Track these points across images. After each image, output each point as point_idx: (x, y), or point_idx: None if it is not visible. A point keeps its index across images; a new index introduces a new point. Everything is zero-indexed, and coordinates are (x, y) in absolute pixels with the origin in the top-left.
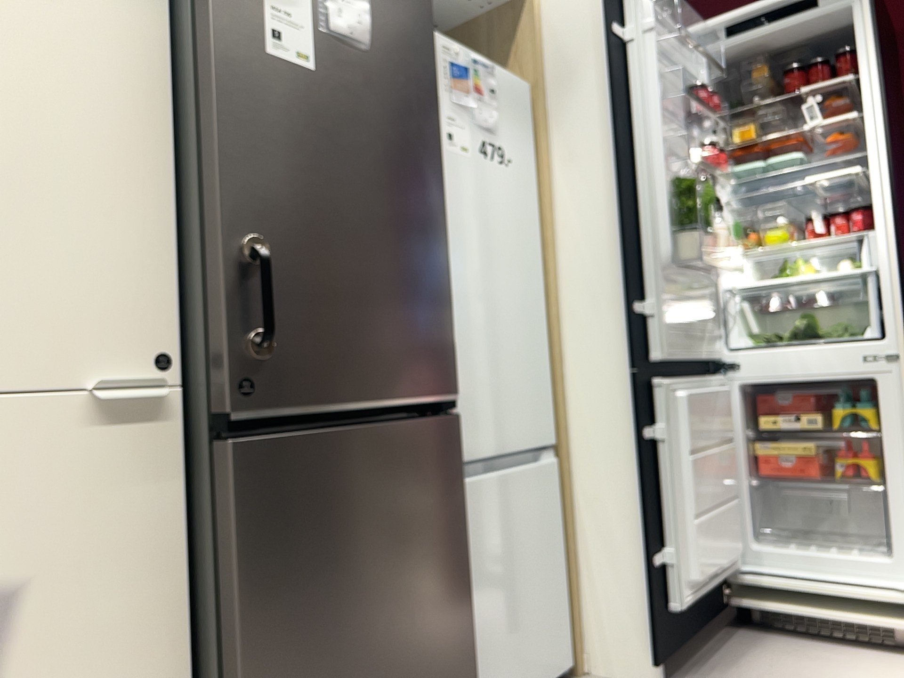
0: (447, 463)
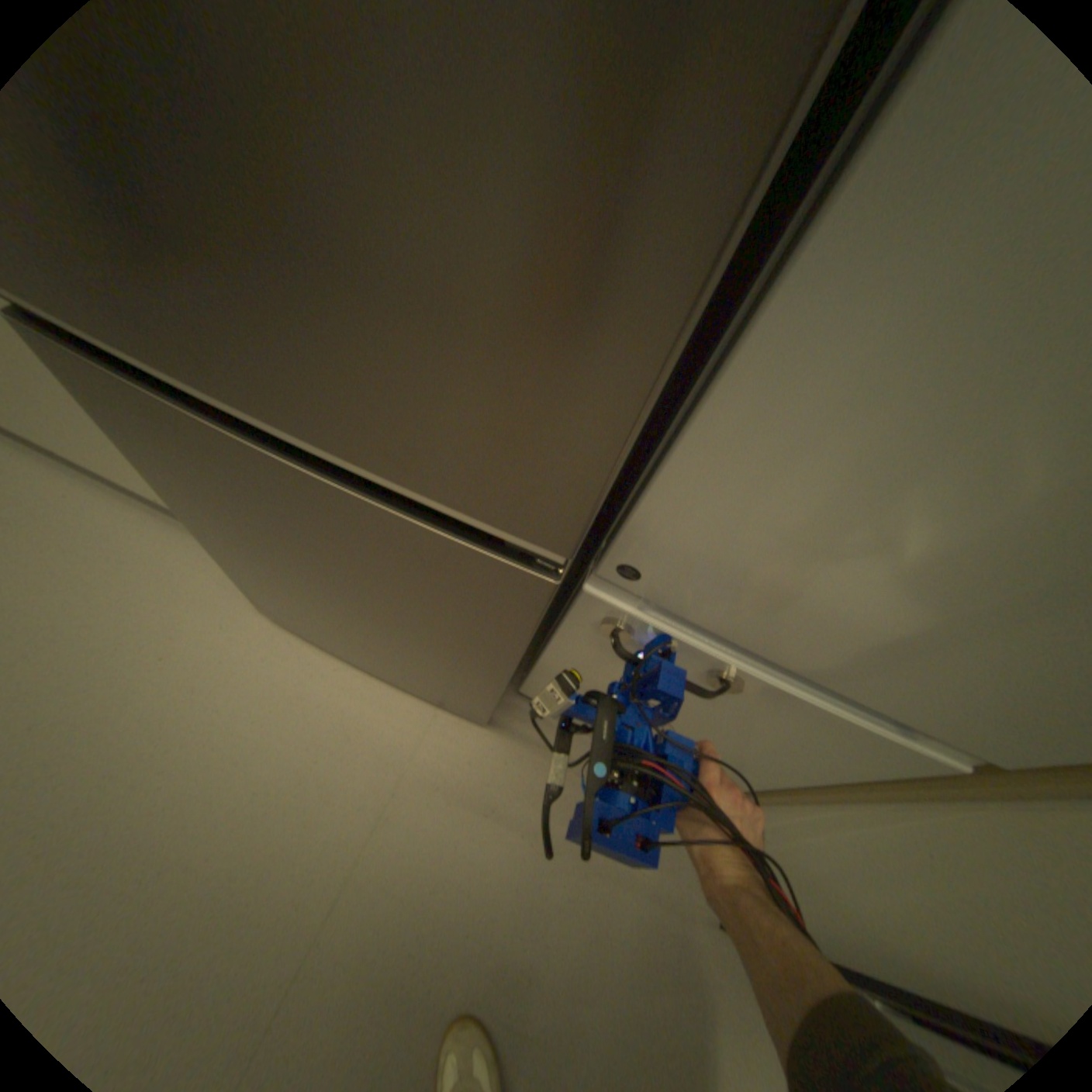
0: (485, 595)
